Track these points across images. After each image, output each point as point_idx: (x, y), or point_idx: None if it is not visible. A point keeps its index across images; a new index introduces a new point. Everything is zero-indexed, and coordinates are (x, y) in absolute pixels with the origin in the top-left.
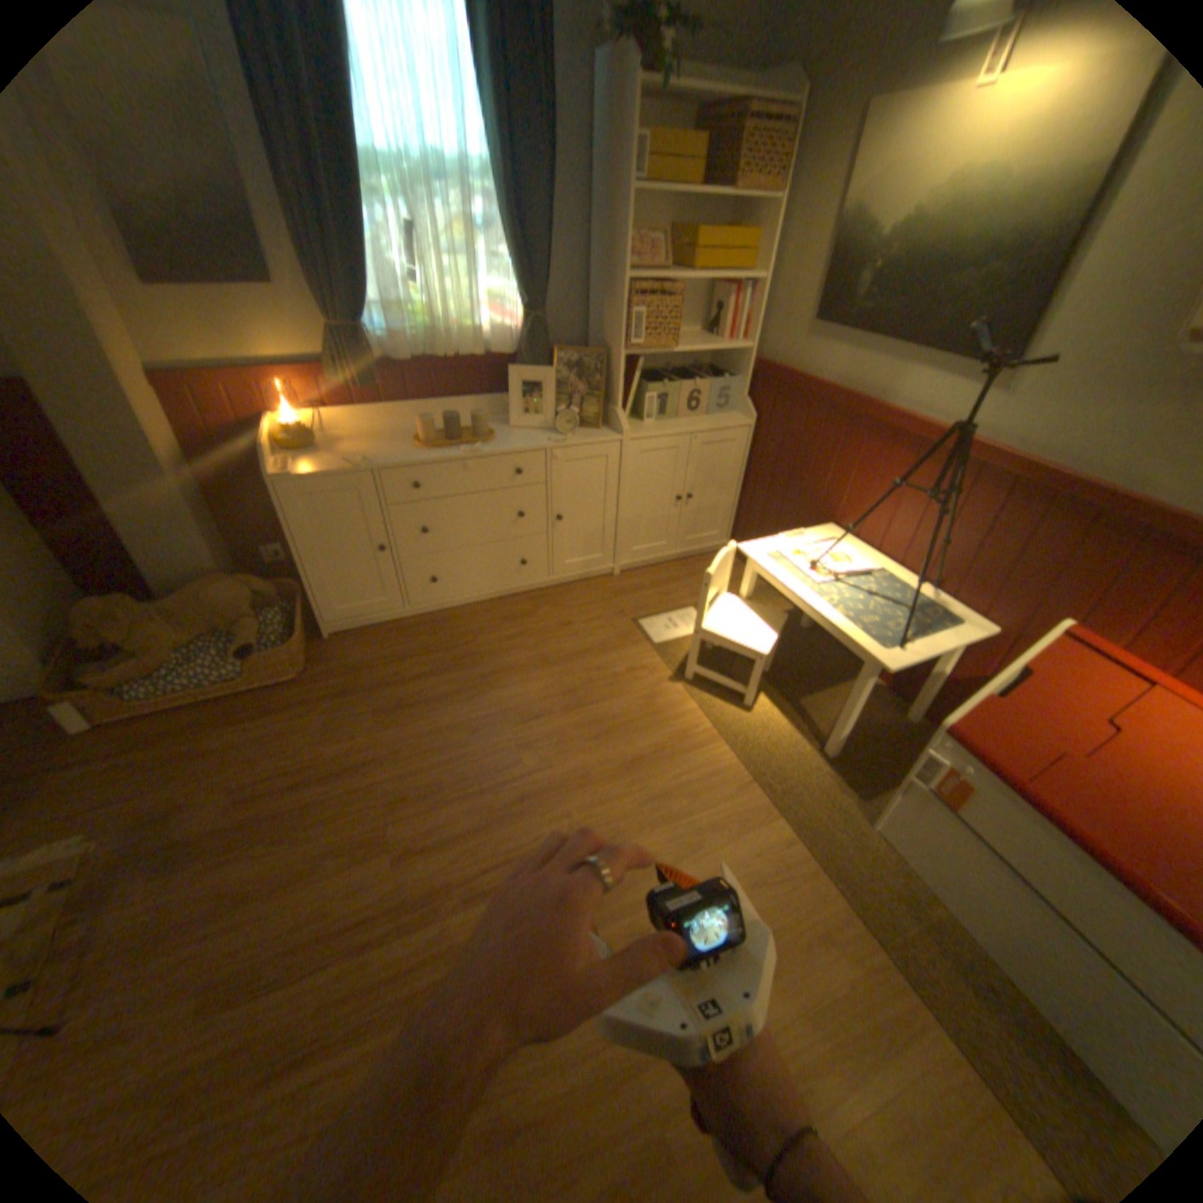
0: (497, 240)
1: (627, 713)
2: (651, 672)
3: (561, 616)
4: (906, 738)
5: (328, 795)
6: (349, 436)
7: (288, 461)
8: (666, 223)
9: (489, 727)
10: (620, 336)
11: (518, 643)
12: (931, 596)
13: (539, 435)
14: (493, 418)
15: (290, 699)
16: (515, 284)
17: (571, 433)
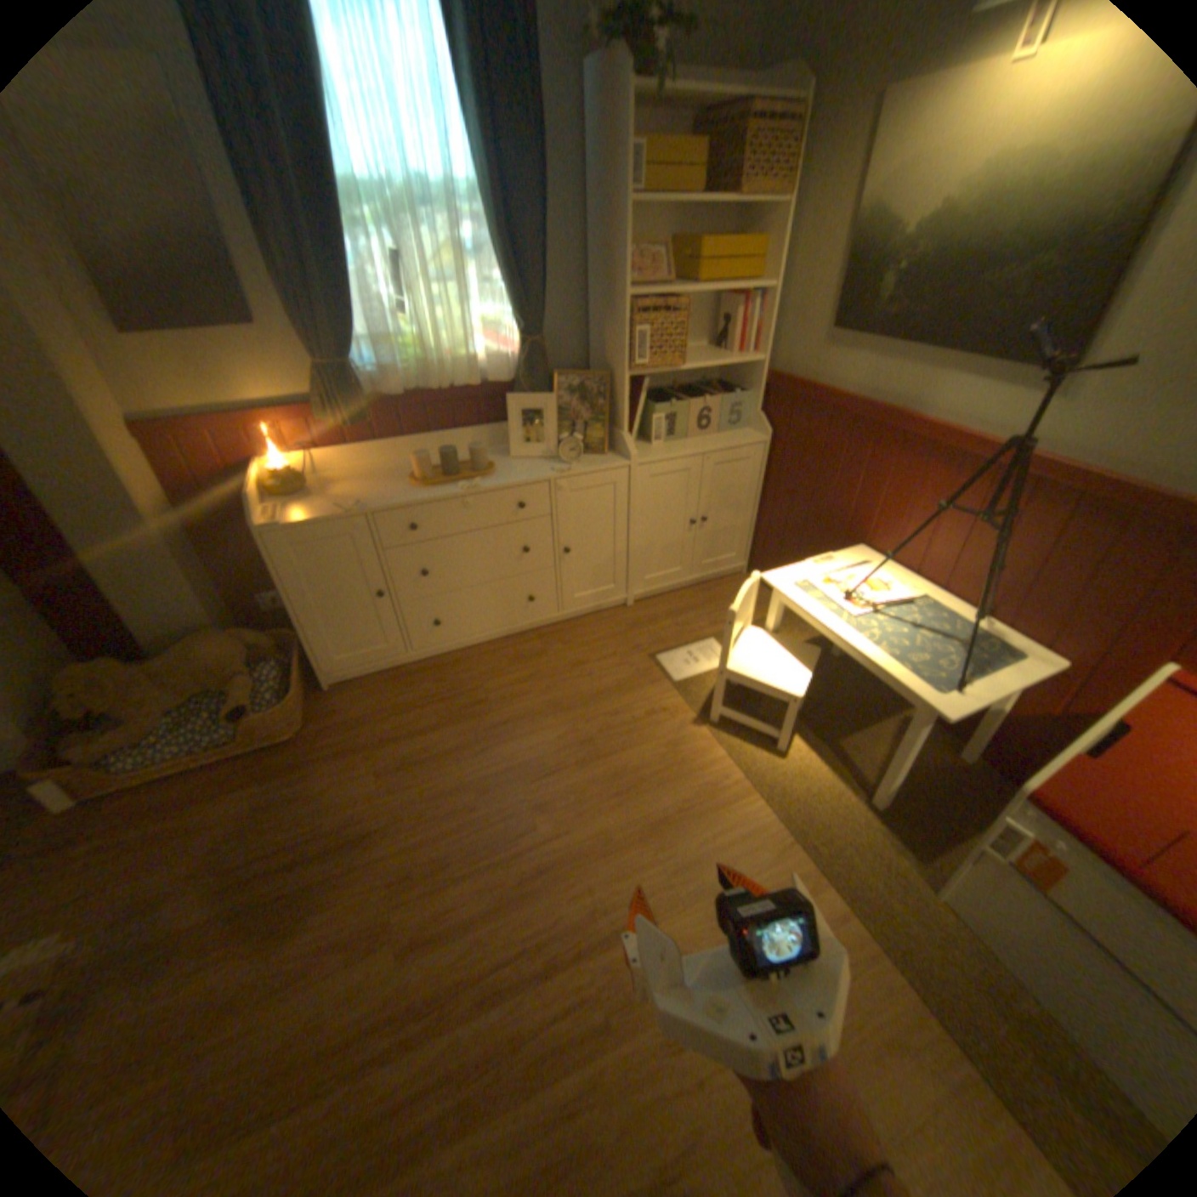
0: (488, 265)
1: (649, 764)
2: (673, 716)
3: (573, 655)
4: (963, 783)
5: (325, 877)
6: (341, 478)
7: (275, 509)
8: (666, 236)
9: (499, 788)
10: (623, 357)
11: (527, 688)
12: (984, 626)
13: (541, 465)
14: (492, 450)
15: (286, 763)
16: (509, 310)
17: (575, 462)
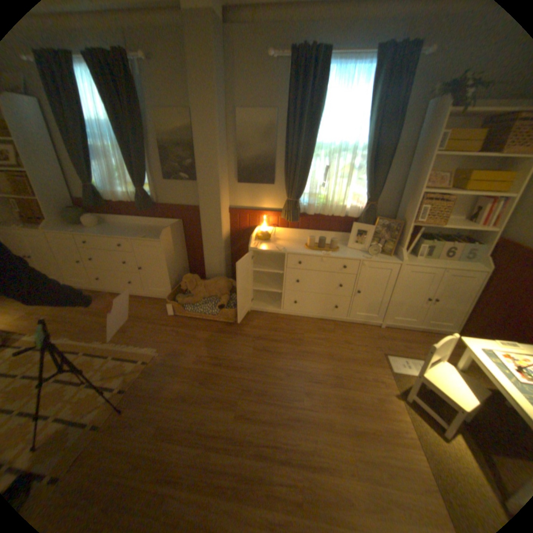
0: (362, 173)
1: (366, 403)
2: (387, 388)
3: (347, 338)
4: None
5: (225, 374)
6: (282, 239)
7: (258, 244)
8: (453, 168)
9: (295, 377)
10: (413, 216)
11: (322, 343)
12: None
13: (359, 253)
14: (341, 242)
15: (229, 330)
16: (366, 190)
17: (375, 255)
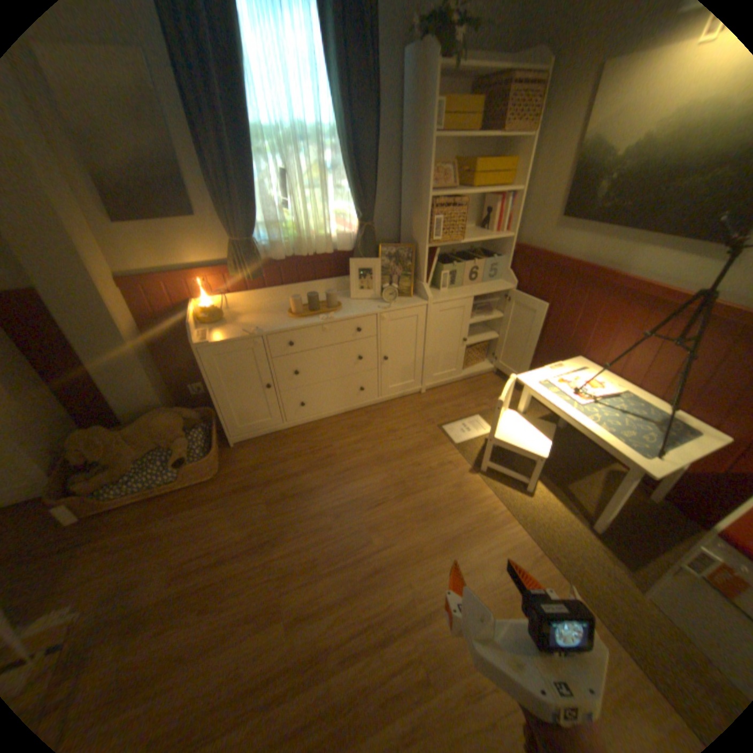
0: (340, 177)
1: (443, 499)
2: (456, 466)
3: (388, 424)
4: (653, 516)
5: (237, 571)
6: (245, 311)
7: (206, 332)
8: (452, 157)
9: (346, 513)
10: (425, 234)
11: (361, 446)
12: (670, 412)
13: (370, 303)
14: (338, 293)
15: (209, 493)
16: (352, 205)
17: (393, 301)
